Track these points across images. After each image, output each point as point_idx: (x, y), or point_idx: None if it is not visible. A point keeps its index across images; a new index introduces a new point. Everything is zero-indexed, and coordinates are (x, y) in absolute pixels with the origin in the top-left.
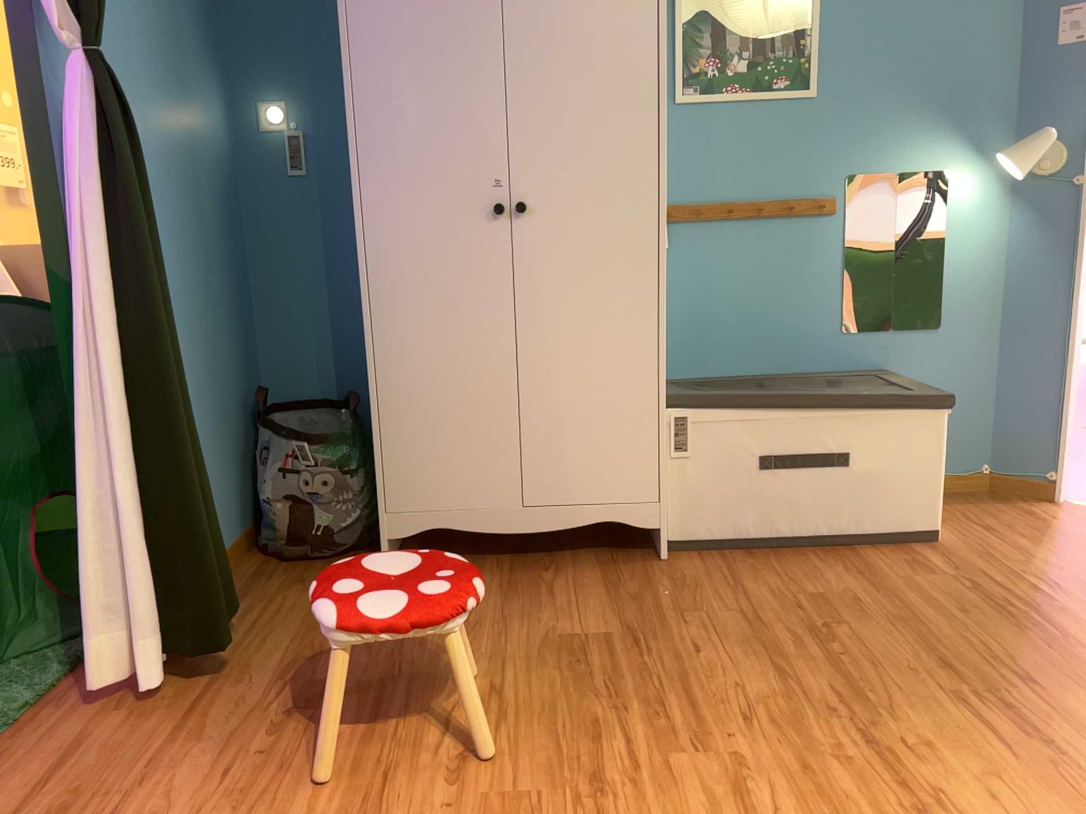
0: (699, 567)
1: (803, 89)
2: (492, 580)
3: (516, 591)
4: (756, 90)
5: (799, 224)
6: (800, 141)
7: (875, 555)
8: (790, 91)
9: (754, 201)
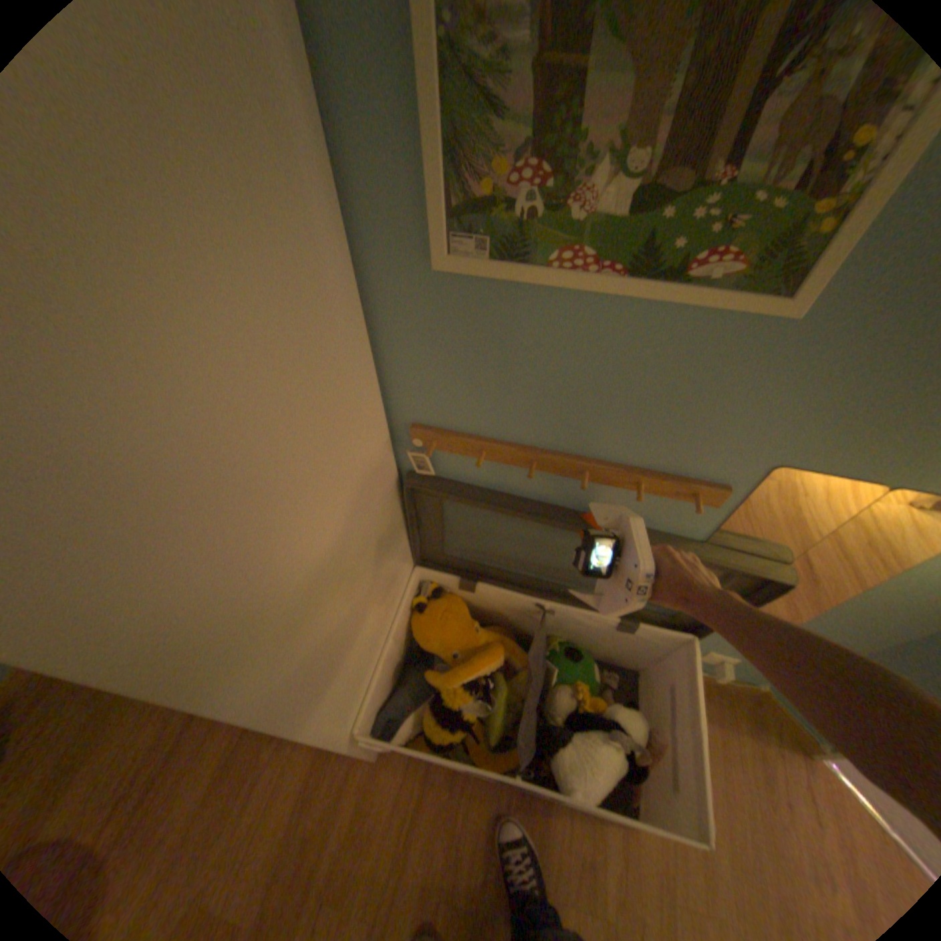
0: (399, 793)
1: (782, 287)
2: (222, 752)
3: (227, 788)
4: (646, 268)
5: (650, 497)
6: (714, 392)
7: (570, 829)
8: (744, 287)
9: (582, 456)
